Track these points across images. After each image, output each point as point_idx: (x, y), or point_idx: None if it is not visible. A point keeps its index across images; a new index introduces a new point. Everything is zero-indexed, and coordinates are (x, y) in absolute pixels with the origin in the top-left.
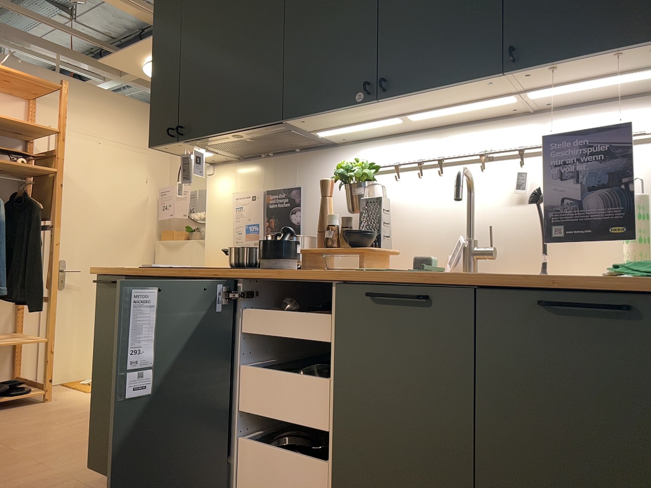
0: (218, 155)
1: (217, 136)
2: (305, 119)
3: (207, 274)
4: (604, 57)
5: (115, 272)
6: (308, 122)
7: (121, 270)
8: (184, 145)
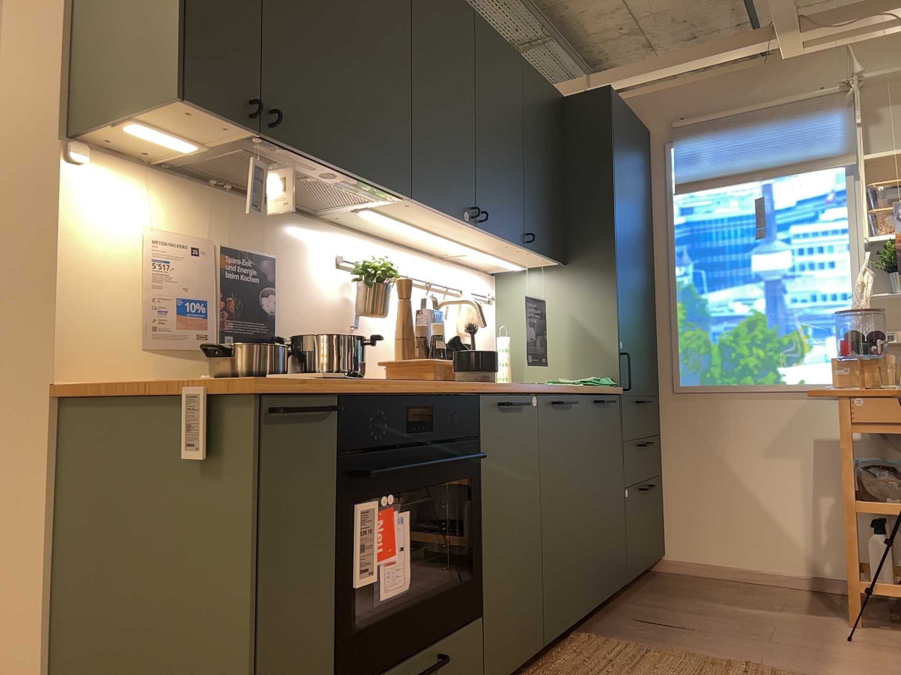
0: (172, 150)
1: (317, 162)
2: (412, 204)
3: (451, 389)
4: (543, 257)
5: (320, 388)
6: (401, 205)
7: (339, 385)
8: (228, 131)
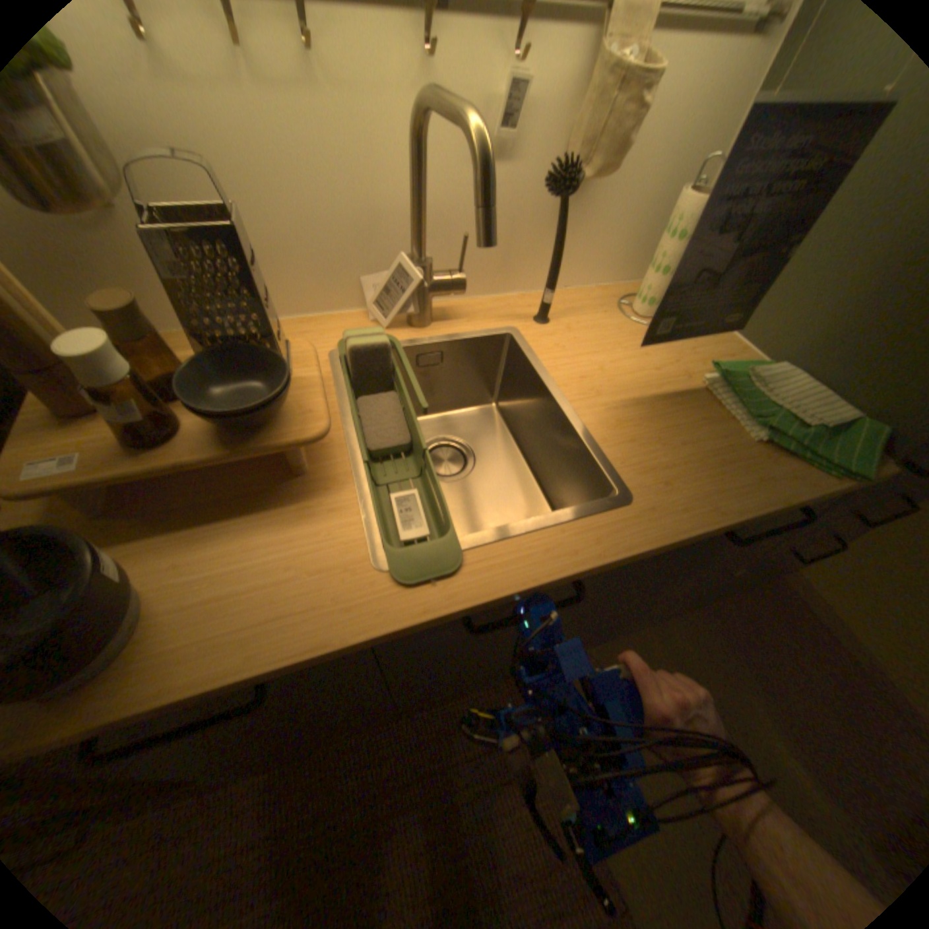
0: None
1: None
2: None
3: None
4: None
5: None
6: None
7: None
8: None
